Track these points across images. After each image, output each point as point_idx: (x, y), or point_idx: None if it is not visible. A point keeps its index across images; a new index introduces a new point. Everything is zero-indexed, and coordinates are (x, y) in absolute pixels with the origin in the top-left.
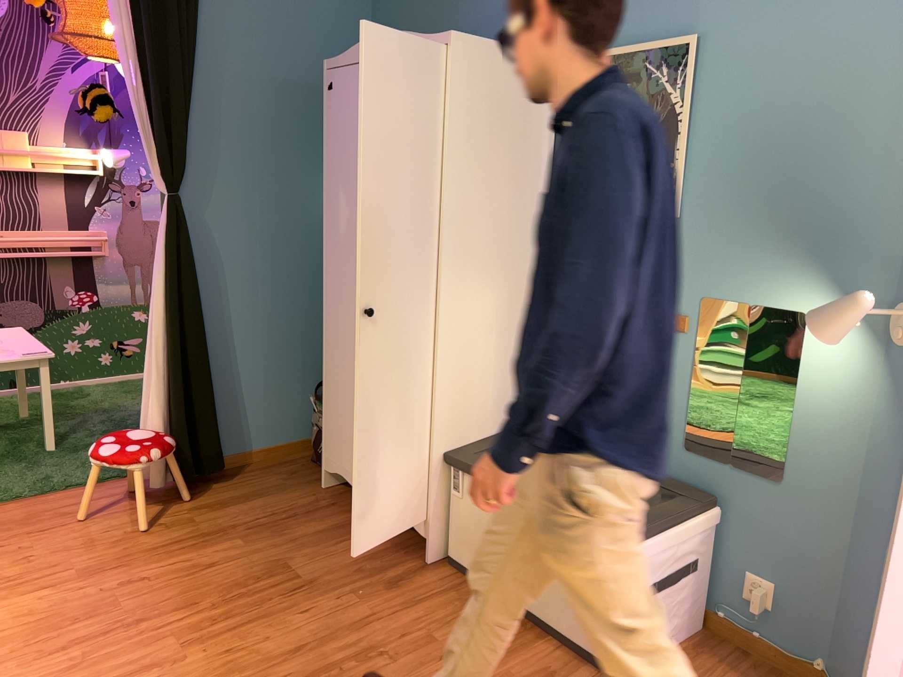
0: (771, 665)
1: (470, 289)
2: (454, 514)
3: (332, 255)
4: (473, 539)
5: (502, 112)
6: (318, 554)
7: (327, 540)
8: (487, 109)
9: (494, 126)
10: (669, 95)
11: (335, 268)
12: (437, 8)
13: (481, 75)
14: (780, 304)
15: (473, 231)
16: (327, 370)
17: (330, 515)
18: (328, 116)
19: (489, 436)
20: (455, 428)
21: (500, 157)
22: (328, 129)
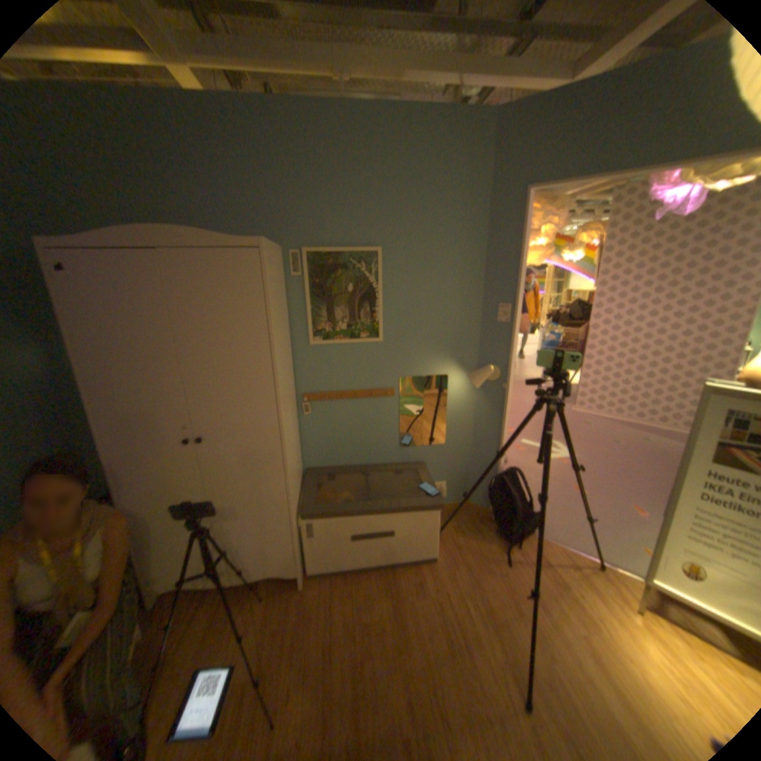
0: (450, 512)
1: (287, 415)
2: (311, 551)
3: (112, 428)
4: (330, 556)
5: (278, 291)
6: (230, 654)
7: (220, 640)
8: (276, 292)
9: (278, 303)
10: (367, 278)
11: (123, 438)
12: (119, 186)
13: (272, 269)
14: (436, 373)
15: (283, 378)
16: (131, 523)
17: (191, 622)
18: (63, 299)
19: (304, 494)
20: (295, 503)
21: (281, 323)
22: (67, 312)
